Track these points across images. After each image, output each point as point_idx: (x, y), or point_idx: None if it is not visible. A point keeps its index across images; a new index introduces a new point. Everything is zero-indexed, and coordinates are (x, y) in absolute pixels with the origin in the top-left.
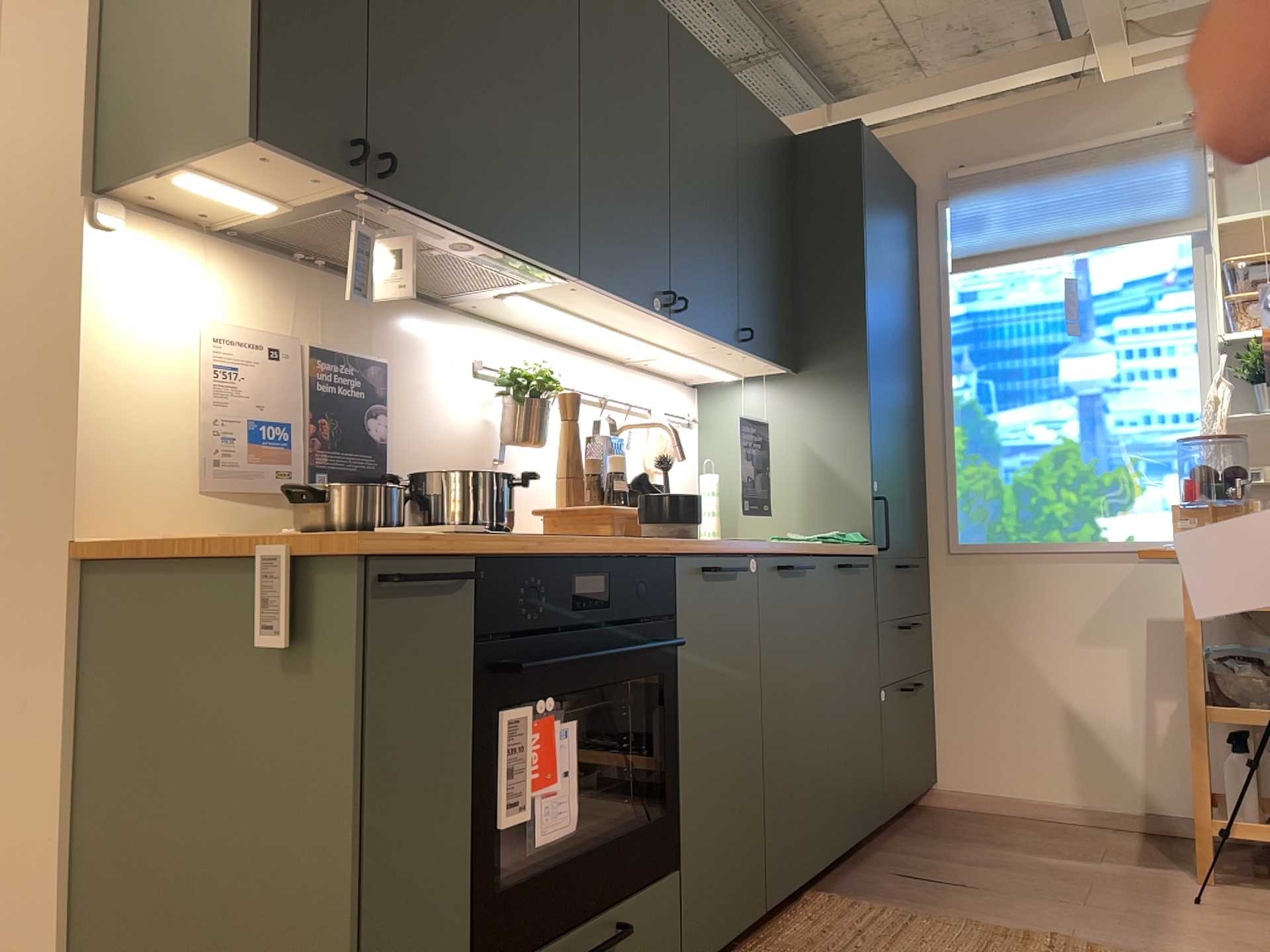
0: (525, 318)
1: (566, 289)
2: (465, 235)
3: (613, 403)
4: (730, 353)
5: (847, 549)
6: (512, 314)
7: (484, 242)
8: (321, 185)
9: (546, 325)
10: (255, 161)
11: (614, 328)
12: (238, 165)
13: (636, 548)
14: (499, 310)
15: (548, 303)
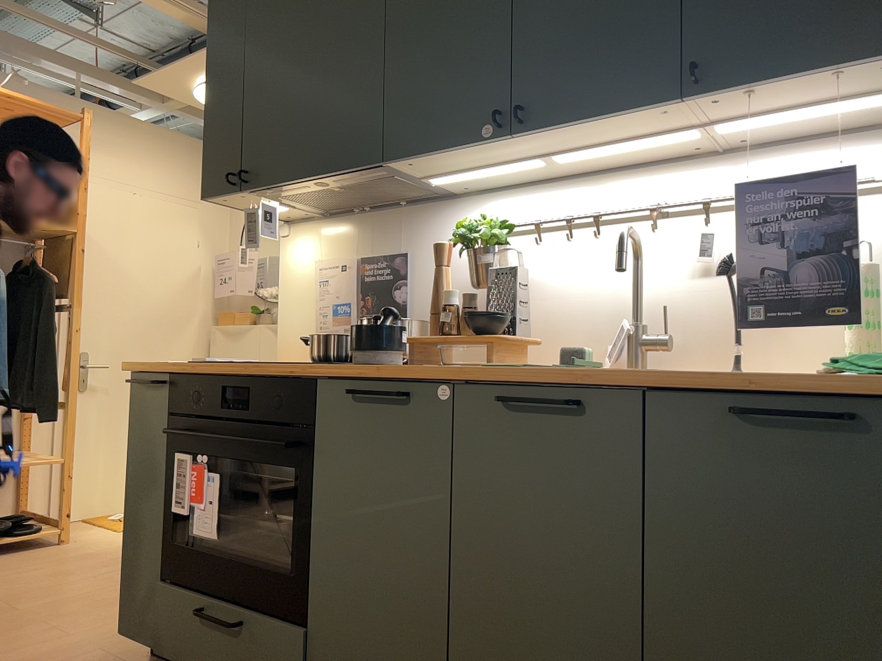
0: (516, 177)
1: (418, 166)
2: (303, 182)
3: (681, 210)
4: (721, 103)
5: (806, 382)
6: (500, 179)
7: (314, 179)
8: (249, 197)
9: (540, 173)
10: (228, 202)
11: (544, 156)
12: (237, 204)
13: (280, 371)
14: (487, 182)
15: (452, 173)
